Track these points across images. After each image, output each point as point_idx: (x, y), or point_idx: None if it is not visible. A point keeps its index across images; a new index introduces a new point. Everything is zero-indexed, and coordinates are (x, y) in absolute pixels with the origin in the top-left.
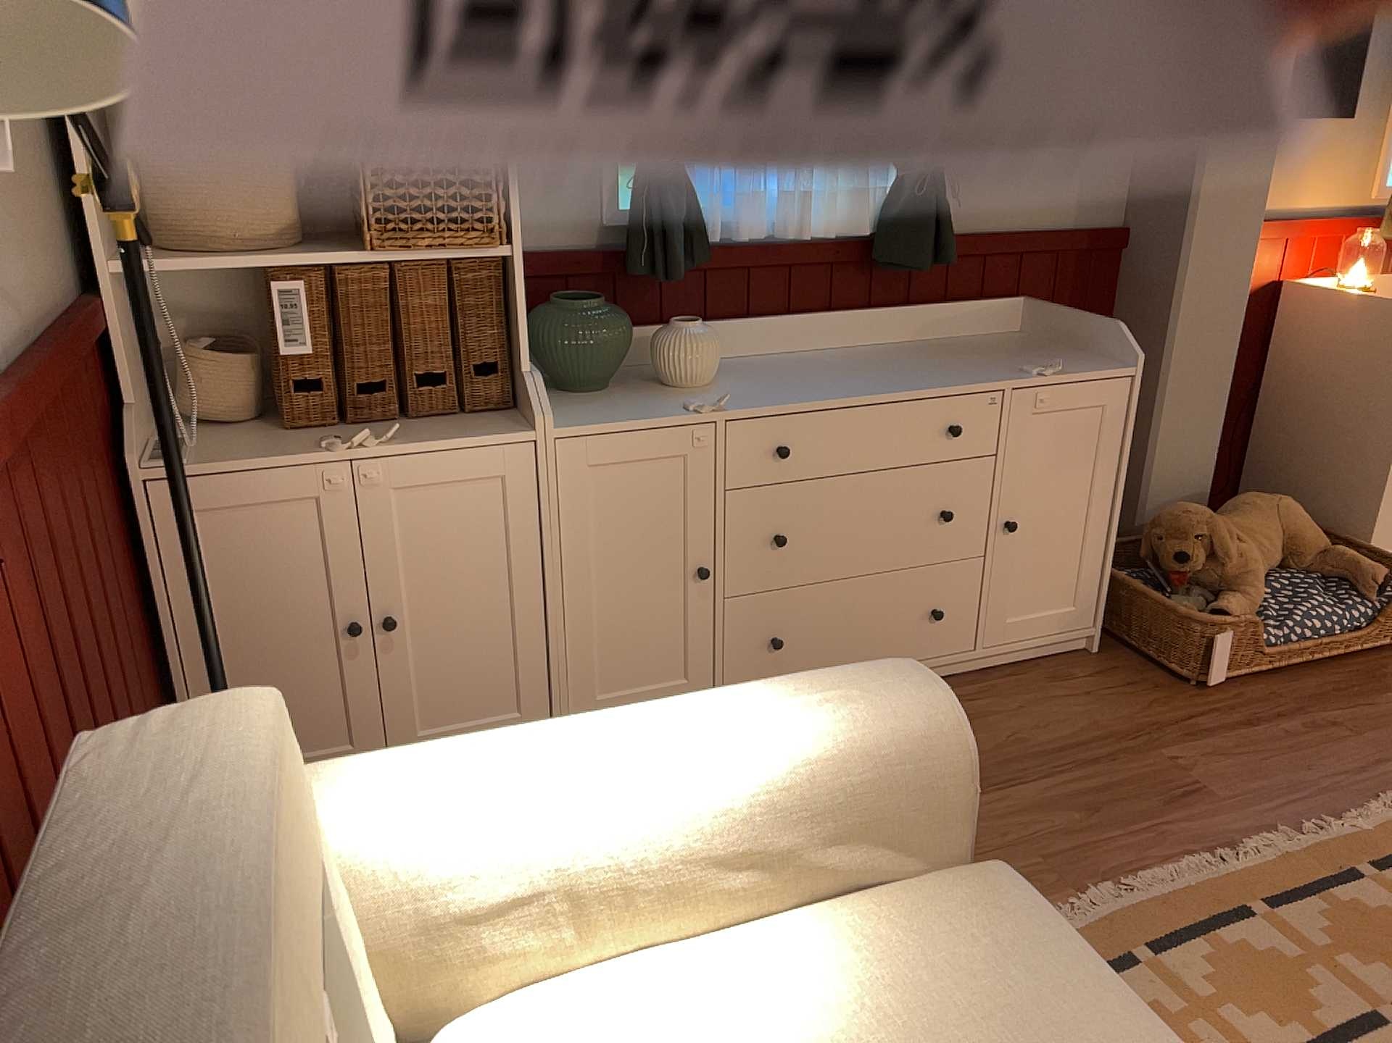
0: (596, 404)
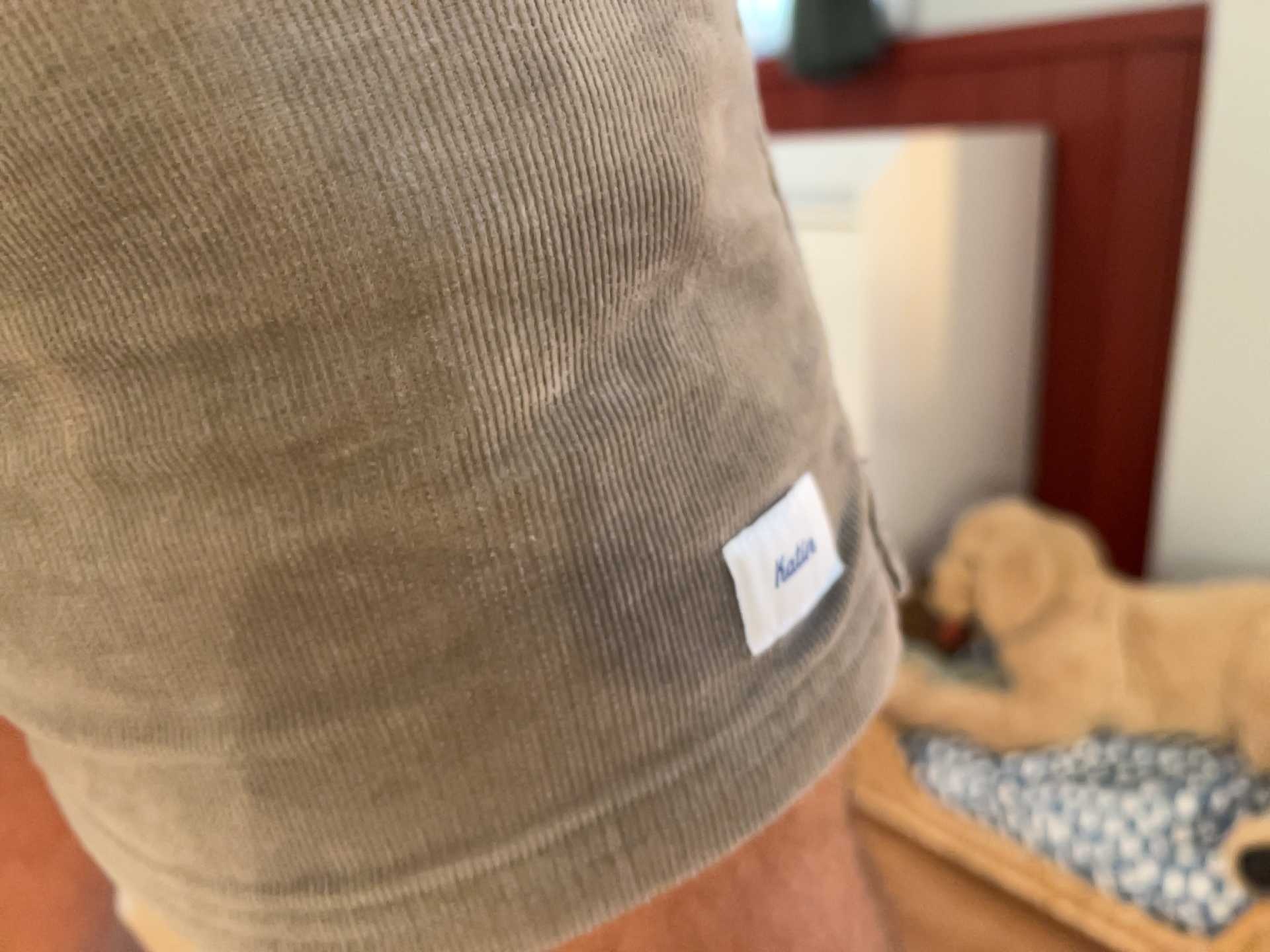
0: None
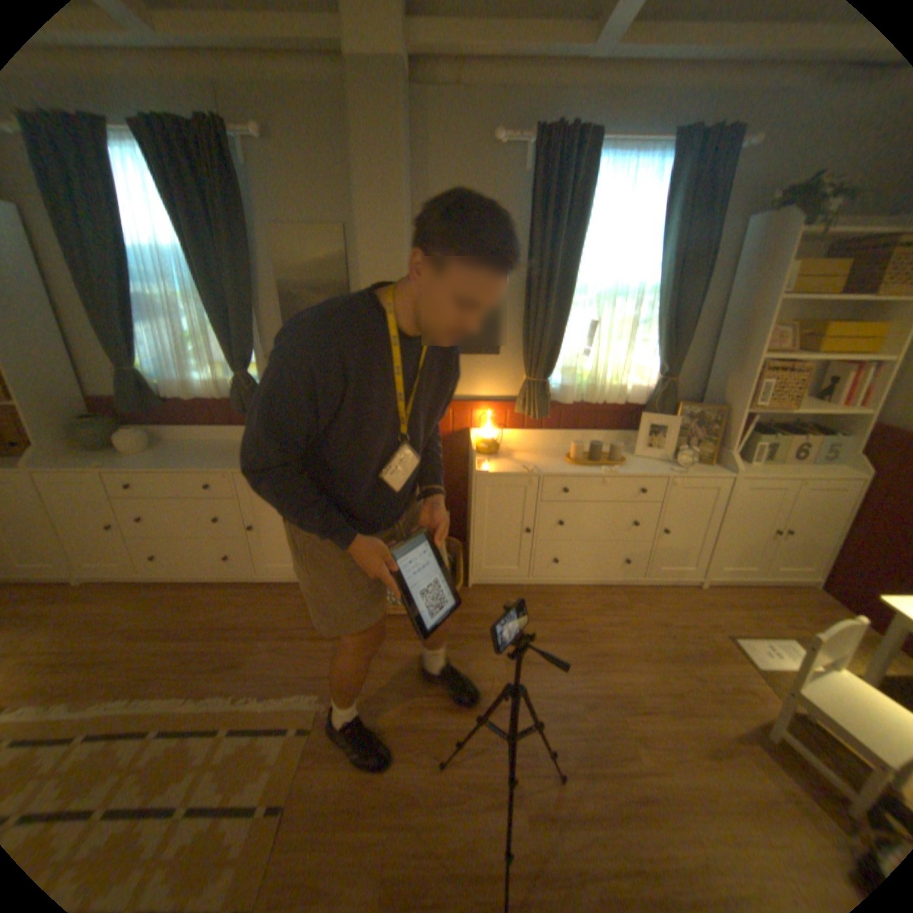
0: (76, 459)
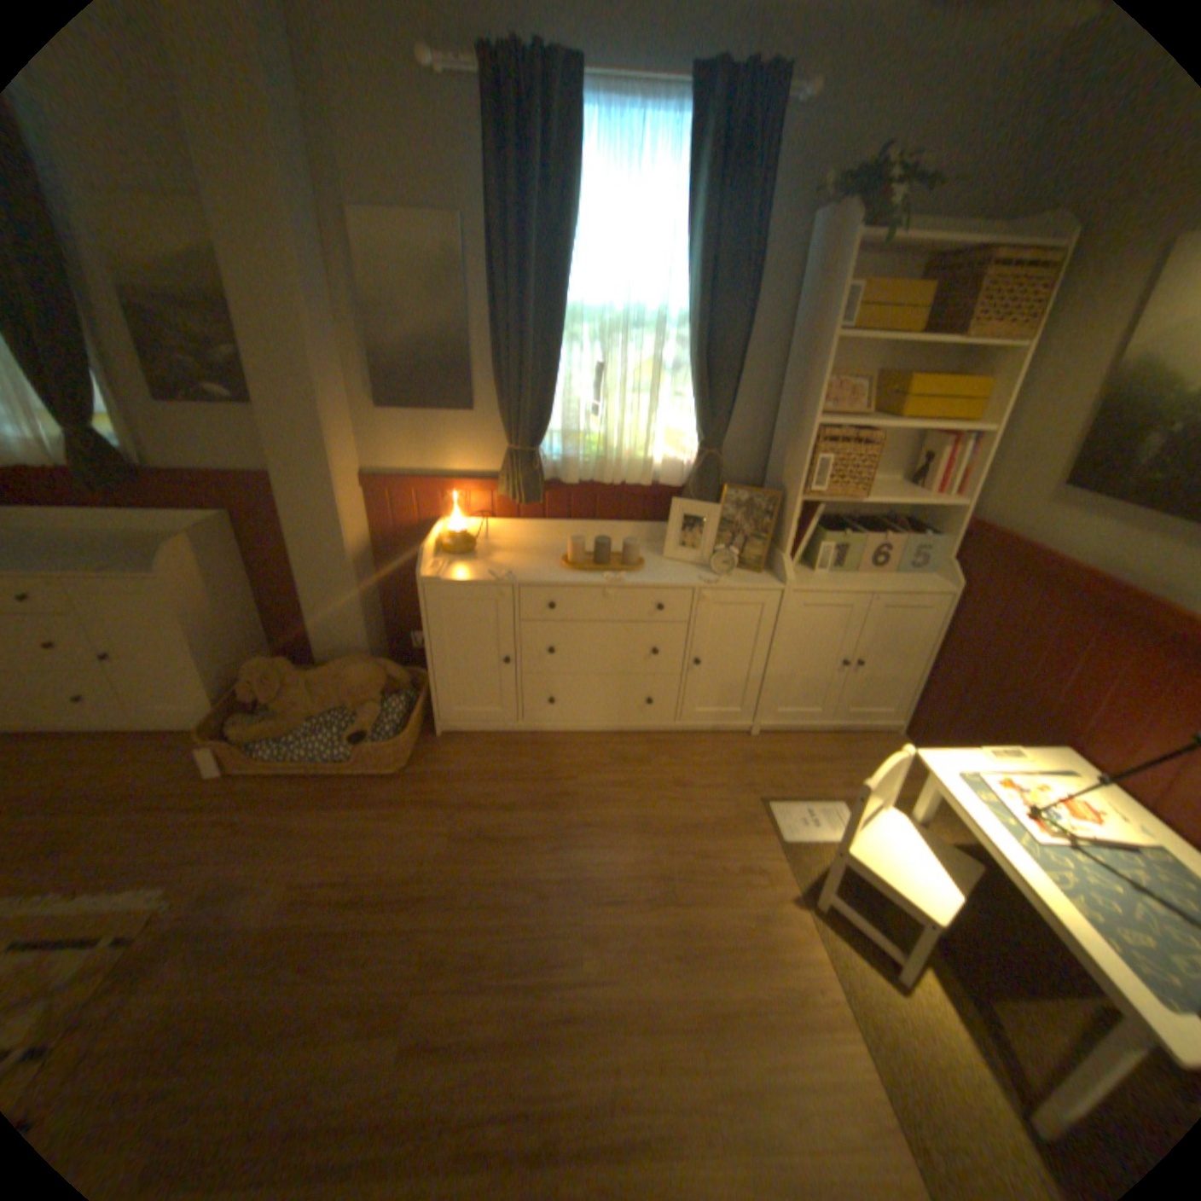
0: None
